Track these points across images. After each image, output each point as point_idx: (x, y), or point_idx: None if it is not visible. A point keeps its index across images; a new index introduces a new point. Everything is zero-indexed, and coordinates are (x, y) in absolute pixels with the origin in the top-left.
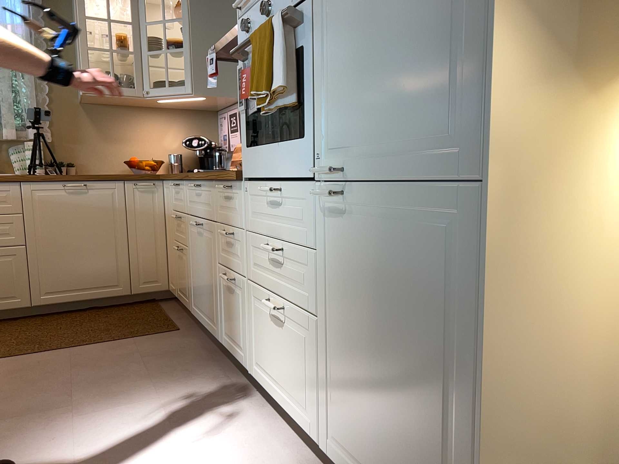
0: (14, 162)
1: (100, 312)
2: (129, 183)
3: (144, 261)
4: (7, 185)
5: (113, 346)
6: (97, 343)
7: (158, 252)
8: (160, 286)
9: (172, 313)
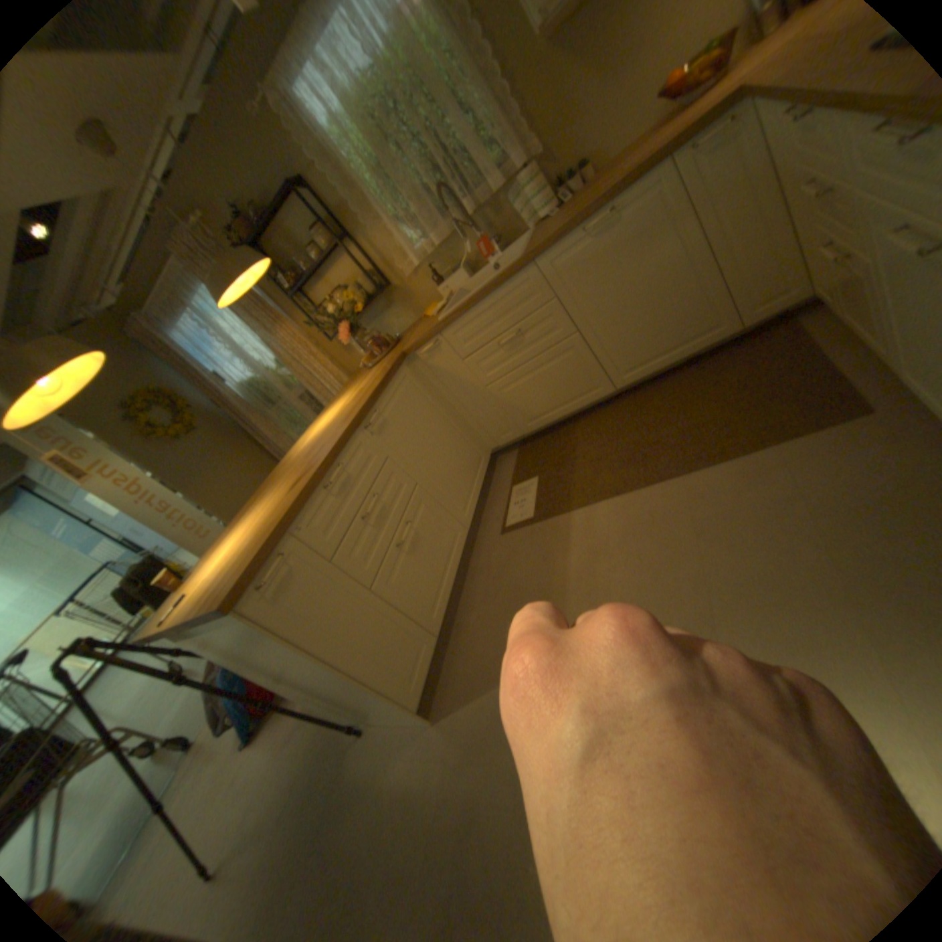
0: (520, 211)
1: (706, 369)
2: (683, 151)
3: (753, 270)
4: (522, 273)
5: (749, 470)
6: (721, 460)
7: (779, 243)
8: (798, 296)
9: (840, 350)
